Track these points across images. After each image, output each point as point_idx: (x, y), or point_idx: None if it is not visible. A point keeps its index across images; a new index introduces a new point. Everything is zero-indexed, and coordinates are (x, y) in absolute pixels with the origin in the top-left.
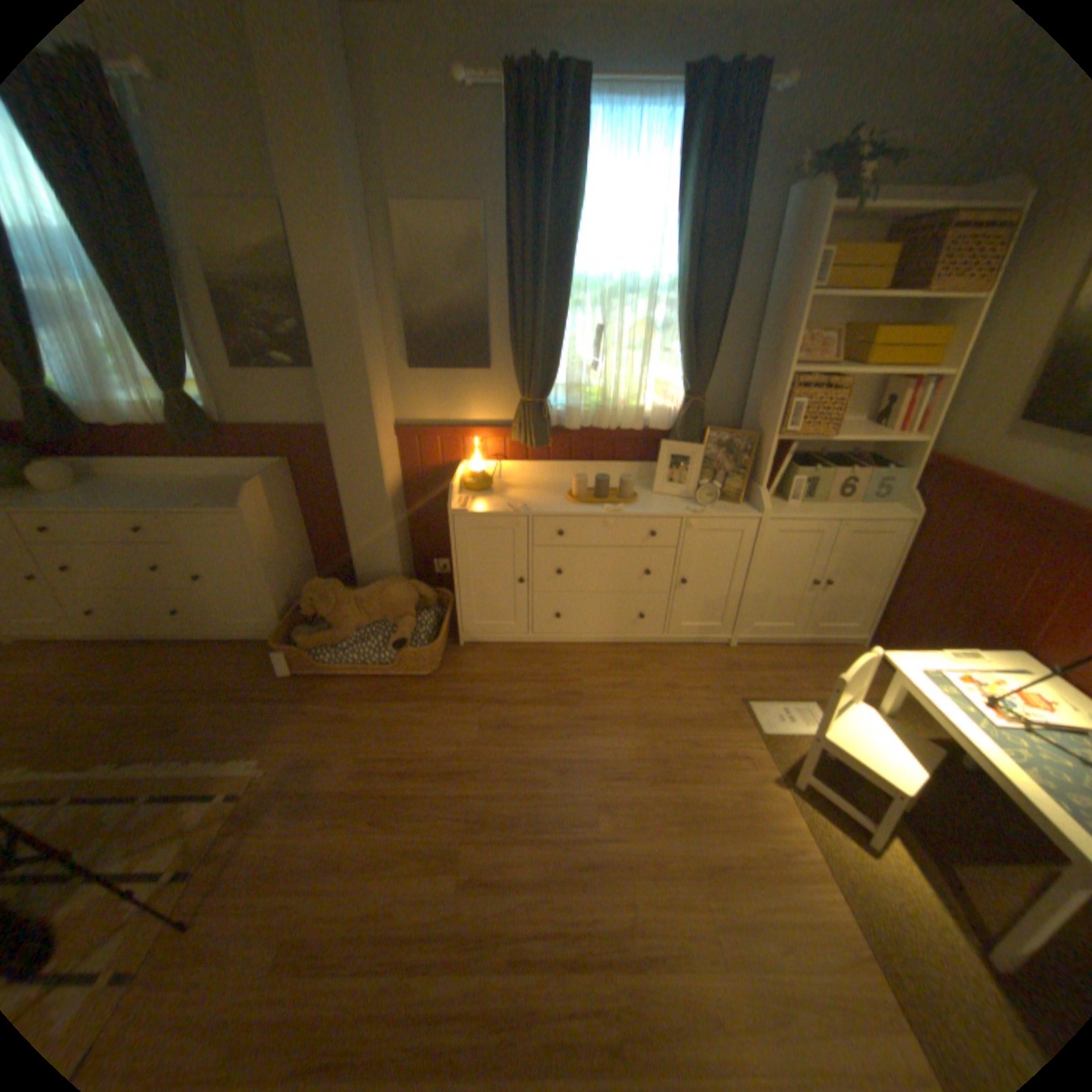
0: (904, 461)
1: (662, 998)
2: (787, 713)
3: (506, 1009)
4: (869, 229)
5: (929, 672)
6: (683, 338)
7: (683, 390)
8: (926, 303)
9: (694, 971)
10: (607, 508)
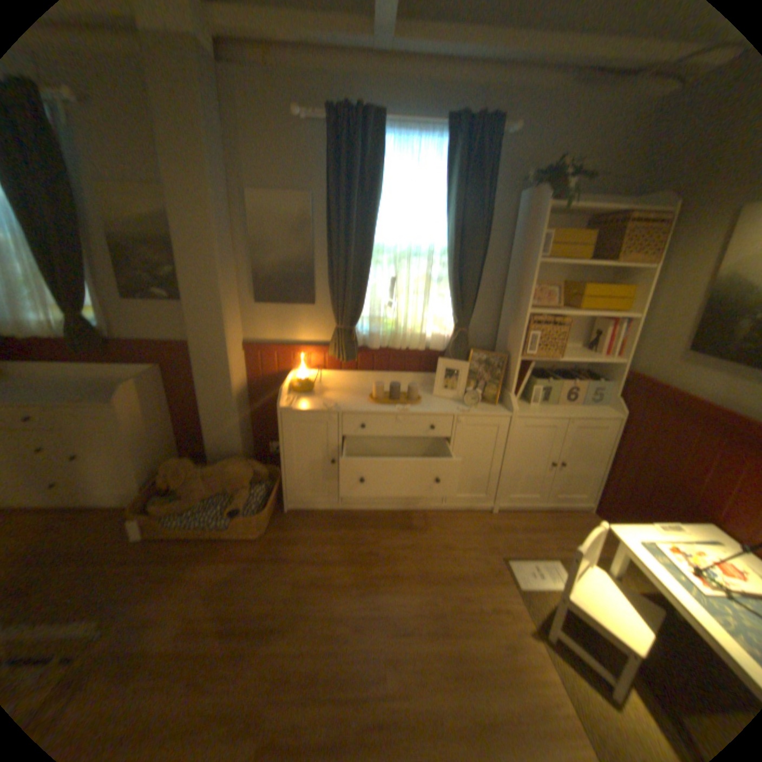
0: (610, 376)
1: None
2: (538, 571)
3: None
4: (575, 220)
5: (646, 543)
6: (452, 287)
7: (453, 323)
8: (616, 269)
9: None
10: (398, 408)
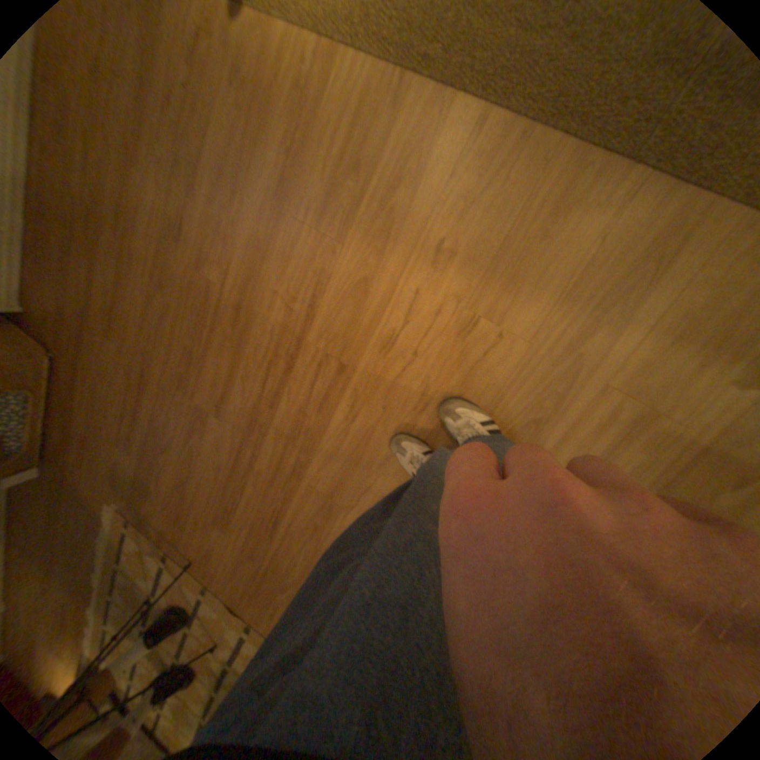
0: None
1: (327, 311)
2: None
3: (286, 421)
4: None
5: None
6: None
7: None
8: None
9: (325, 271)
10: None
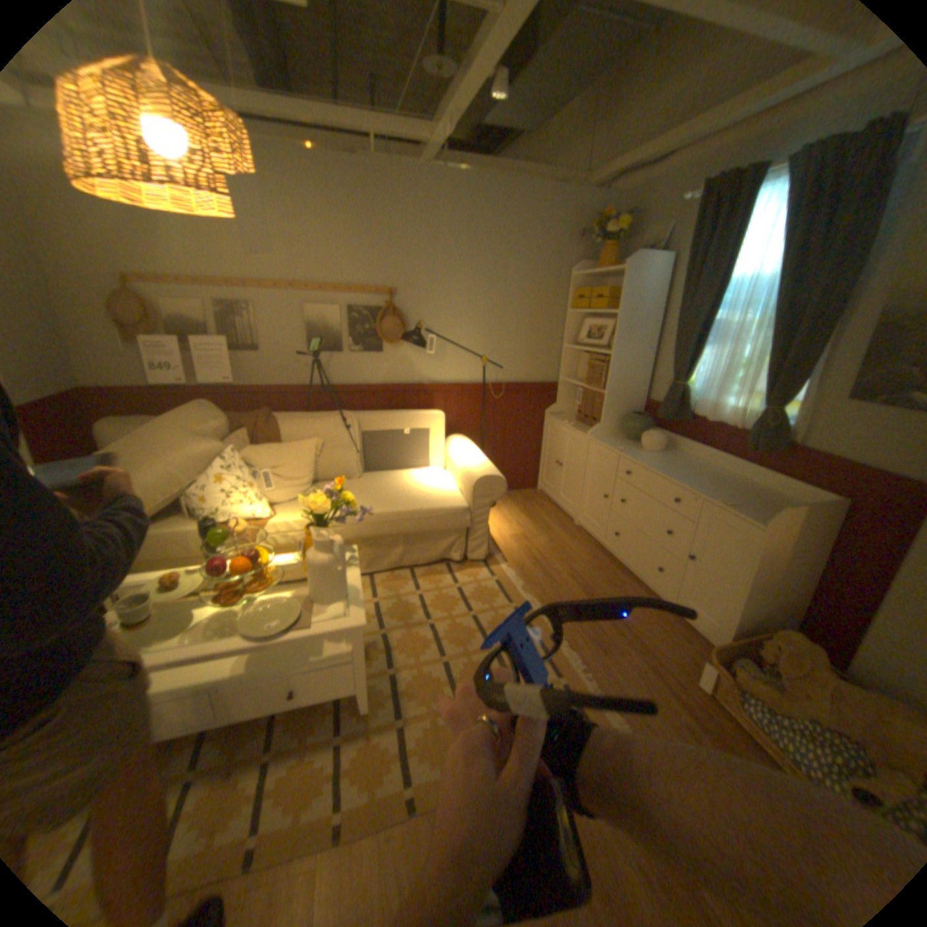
0: None
1: None
2: None
3: None
4: None
5: None
6: None
7: None
8: None
9: None
10: None
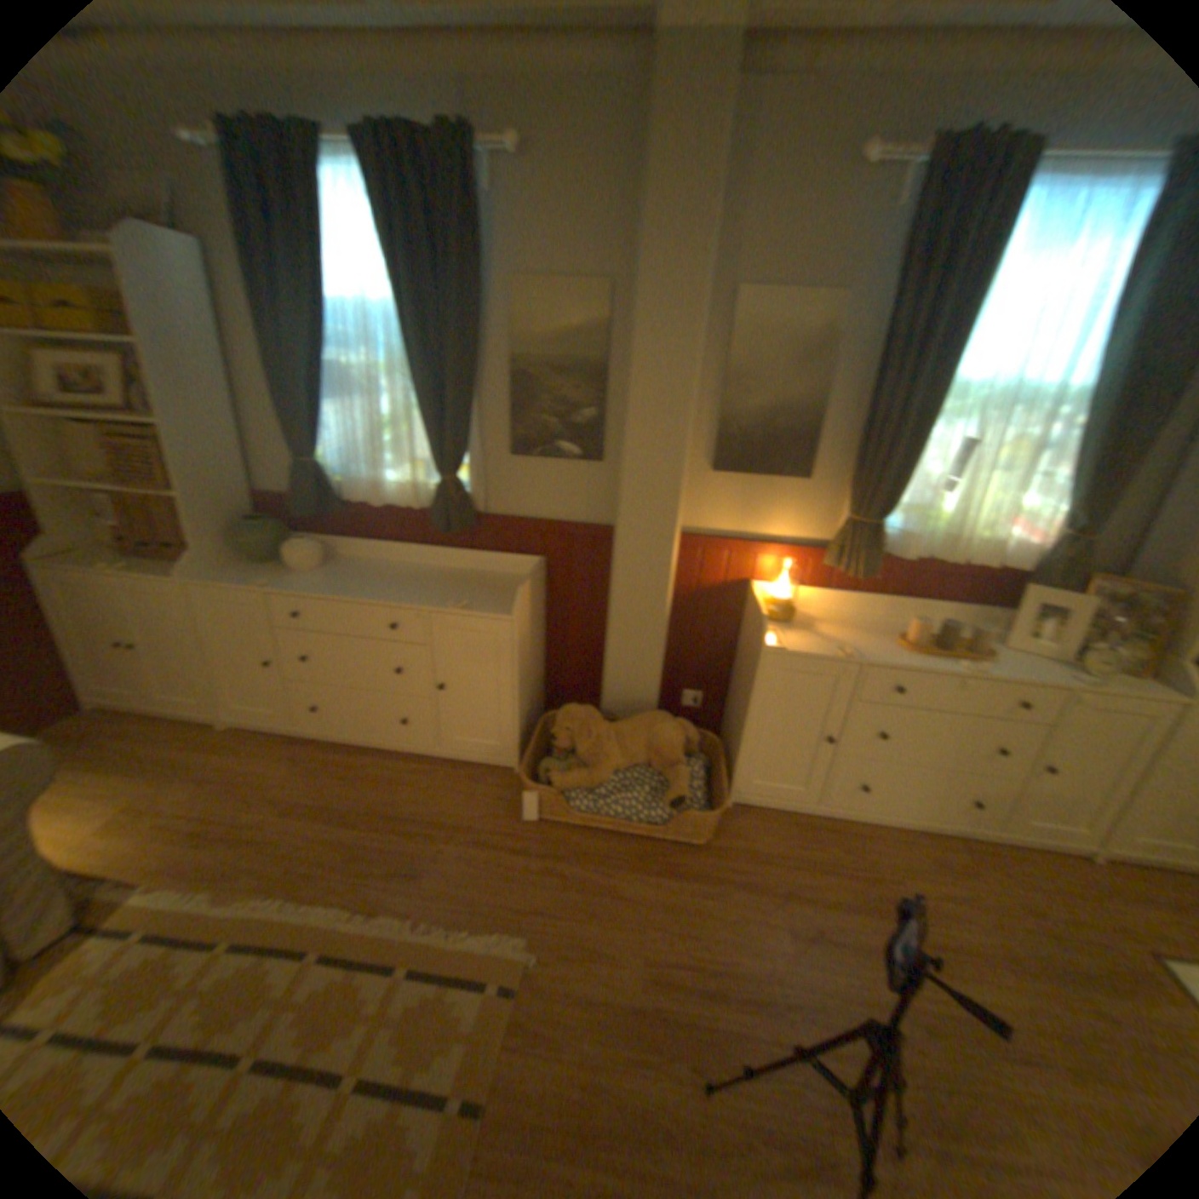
0: None
1: None
2: None
3: None
4: None
5: None
6: (1093, 464)
7: (1067, 526)
8: None
9: None
10: (968, 667)
